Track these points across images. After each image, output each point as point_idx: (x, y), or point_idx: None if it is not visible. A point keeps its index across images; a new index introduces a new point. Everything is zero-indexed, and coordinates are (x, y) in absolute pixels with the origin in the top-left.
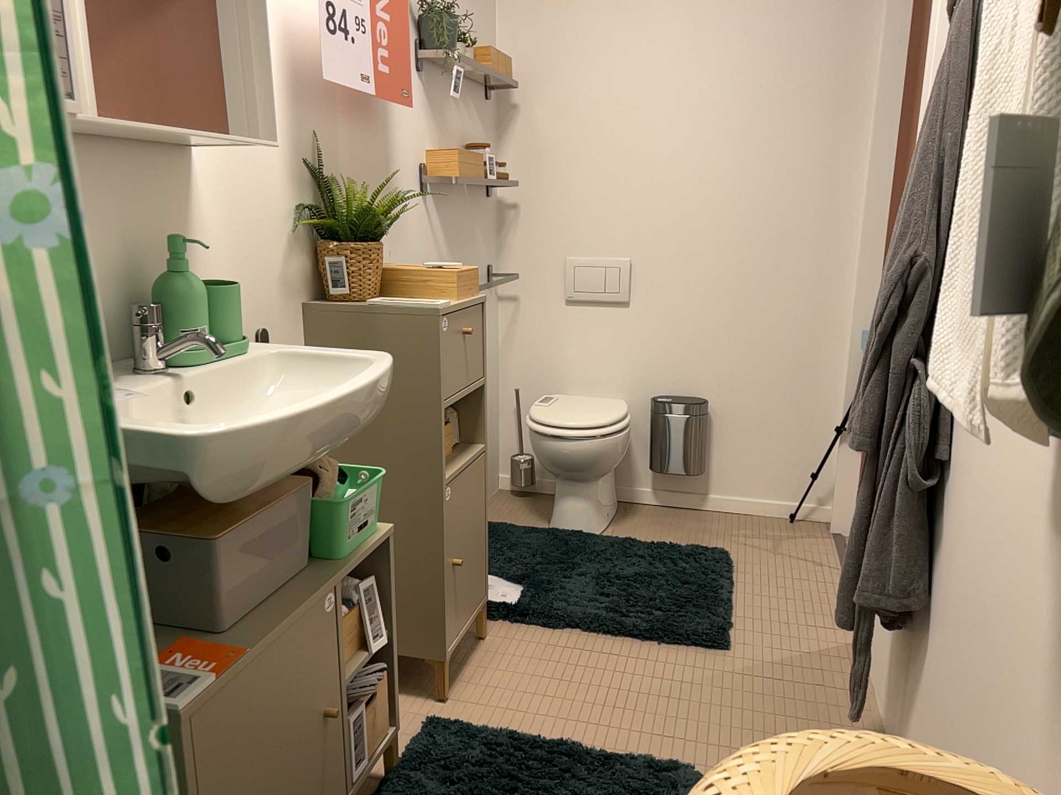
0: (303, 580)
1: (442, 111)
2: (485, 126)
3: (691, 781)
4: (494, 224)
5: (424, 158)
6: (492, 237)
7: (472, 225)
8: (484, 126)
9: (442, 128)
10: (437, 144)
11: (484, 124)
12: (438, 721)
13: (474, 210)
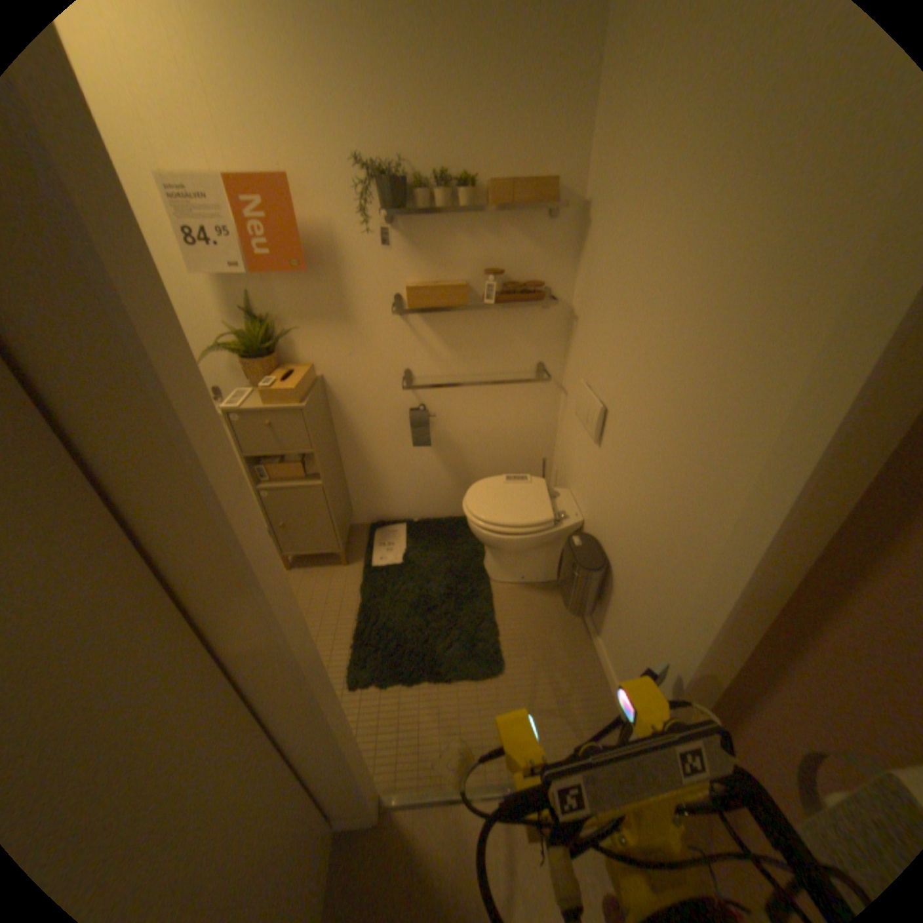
0: None
1: (436, 246)
2: (547, 242)
3: None
4: (559, 330)
5: (401, 288)
6: (550, 341)
7: (500, 332)
8: (540, 243)
9: (437, 260)
10: (426, 274)
11: (540, 241)
12: None
13: (507, 321)
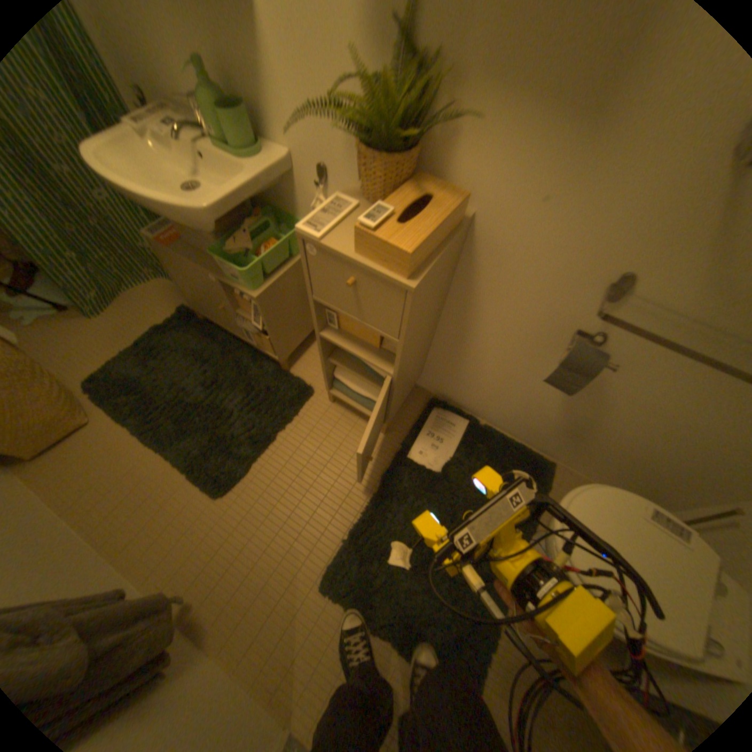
0: (213, 263)
1: None
2: None
3: (214, 485)
4: None
5: None
6: None
7: None
8: None
9: None
10: None
11: None
12: (307, 390)
13: None
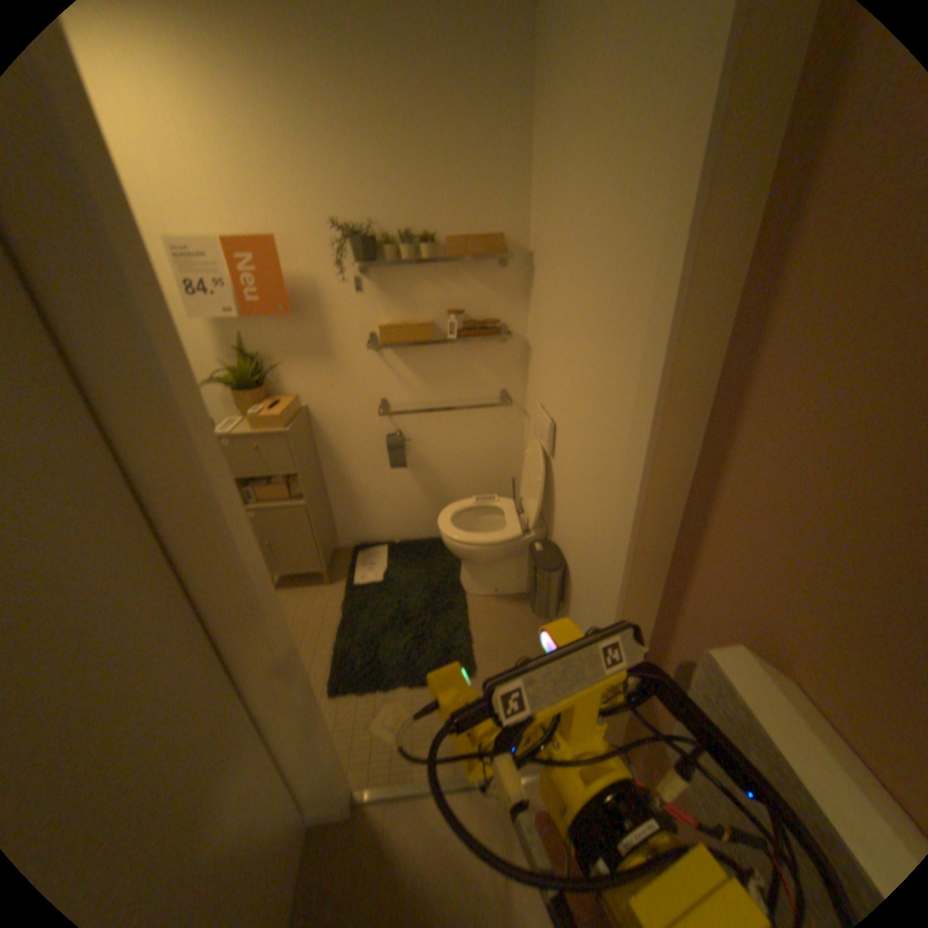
0: None
1: (404, 293)
2: (499, 287)
3: None
4: (517, 361)
5: (375, 329)
6: (510, 372)
7: (465, 365)
8: (494, 288)
9: (405, 304)
10: (396, 316)
11: (494, 287)
12: None
13: (470, 355)
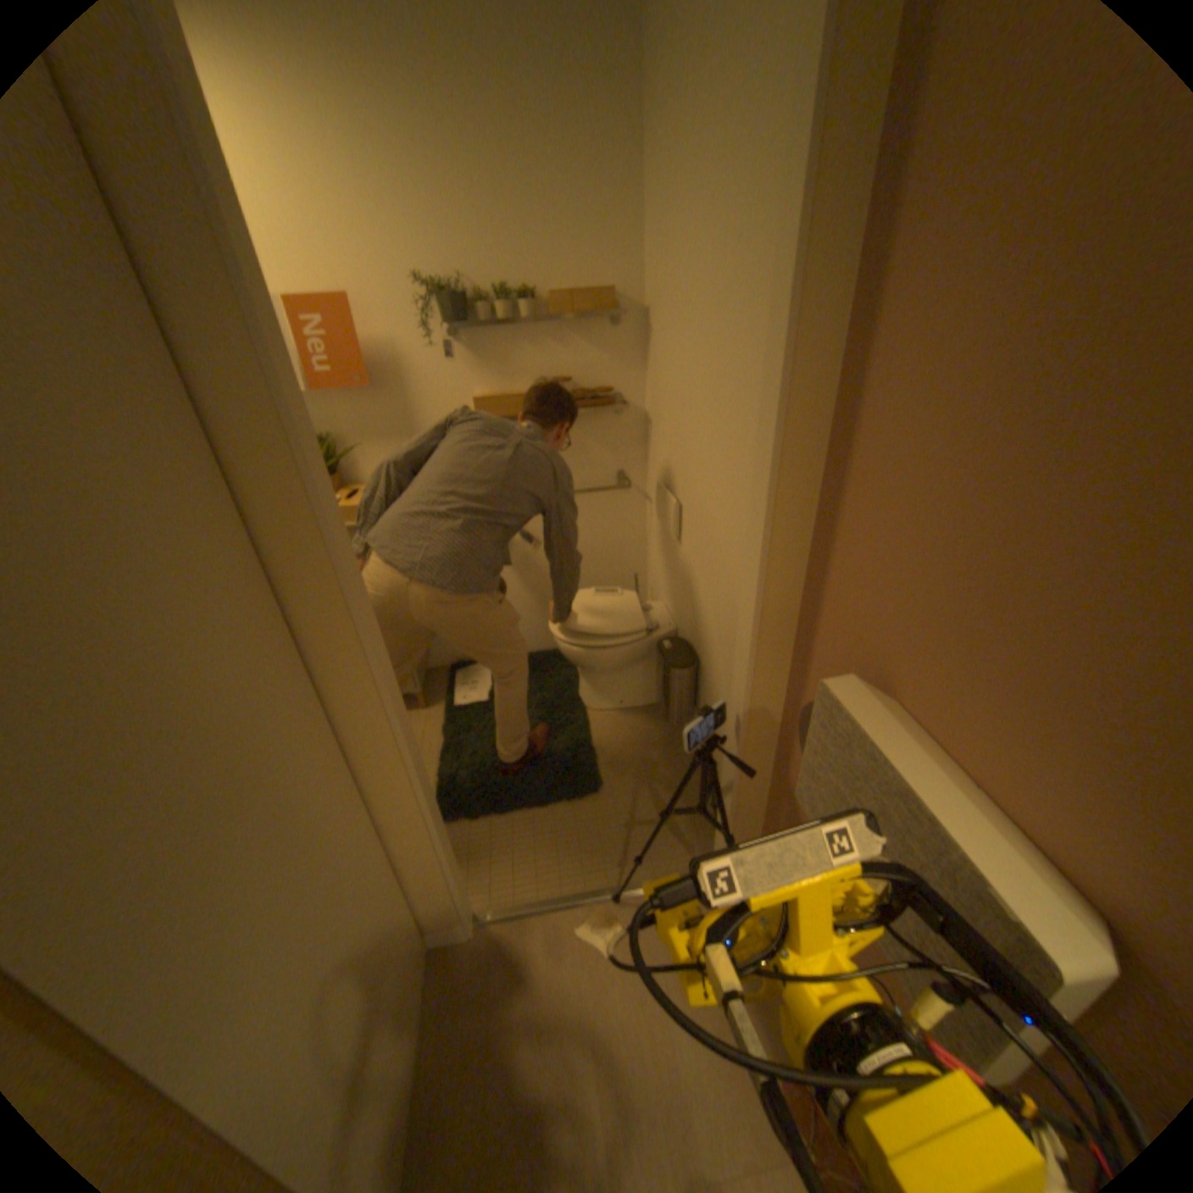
0: None
1: (501, 357)
2: (612, 349)
3: None
4: (636, 436)
5: (468, 401)
6: (628, 448)
7: (575, 441)
8: (605, 350)
9: (503, 371)
10: (493, 385)
11: (605, 348)
12: None
13: (581, 429)
